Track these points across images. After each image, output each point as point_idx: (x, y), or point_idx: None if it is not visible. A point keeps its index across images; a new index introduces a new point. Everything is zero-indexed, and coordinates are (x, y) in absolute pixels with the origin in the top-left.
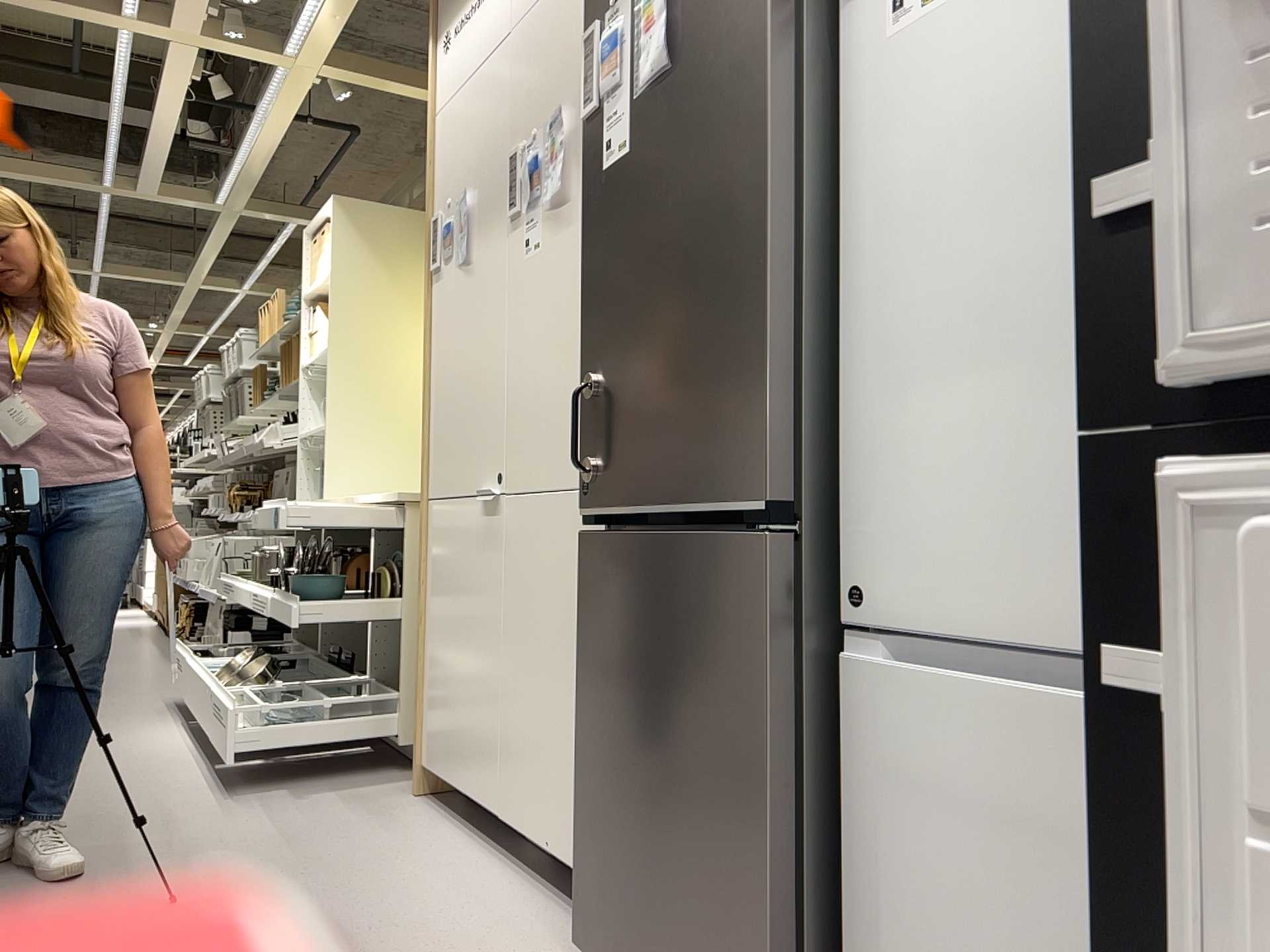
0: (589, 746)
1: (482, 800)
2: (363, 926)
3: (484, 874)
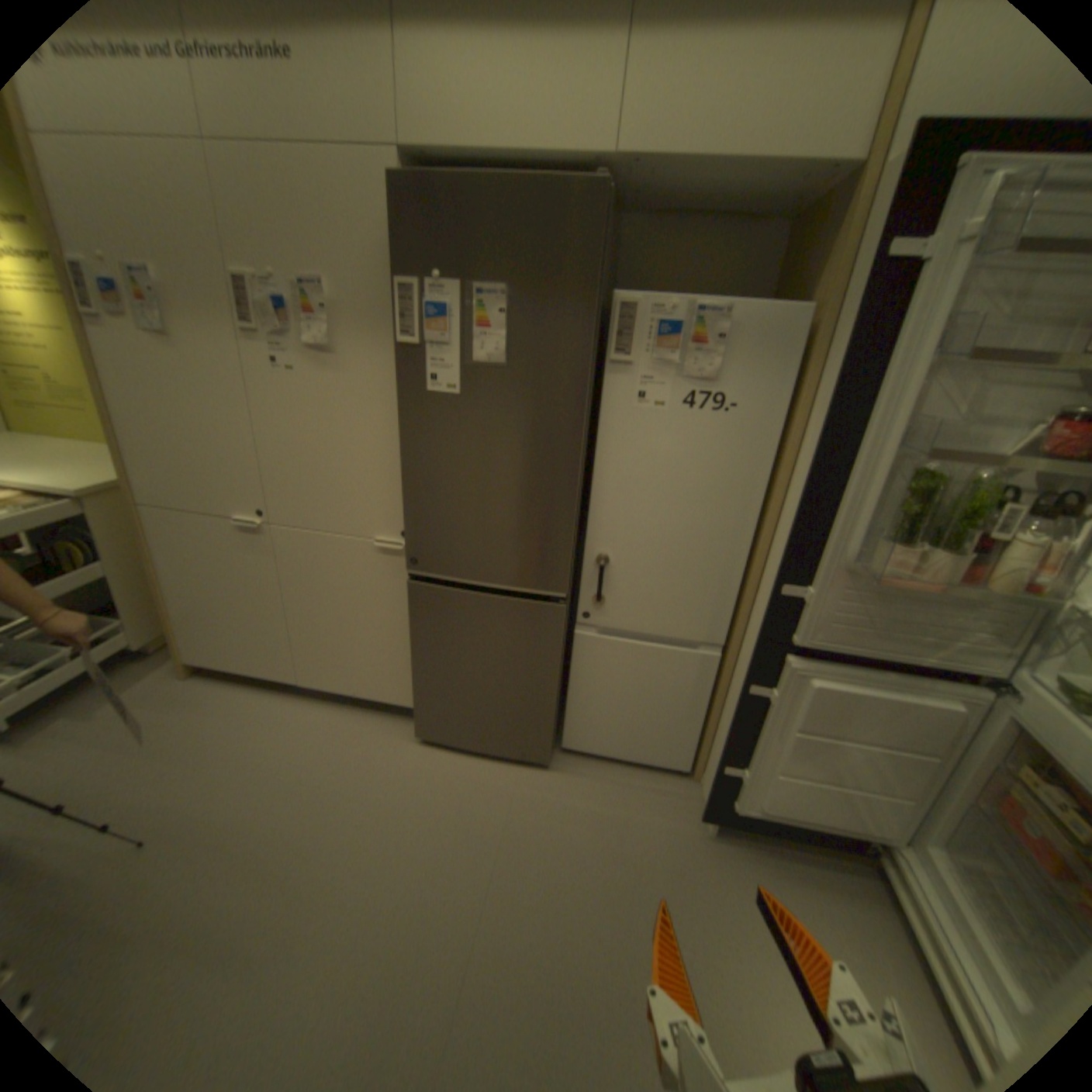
0: (425, 668)
1: (275, 677)
2: (290, 779)
3: (308, 714)
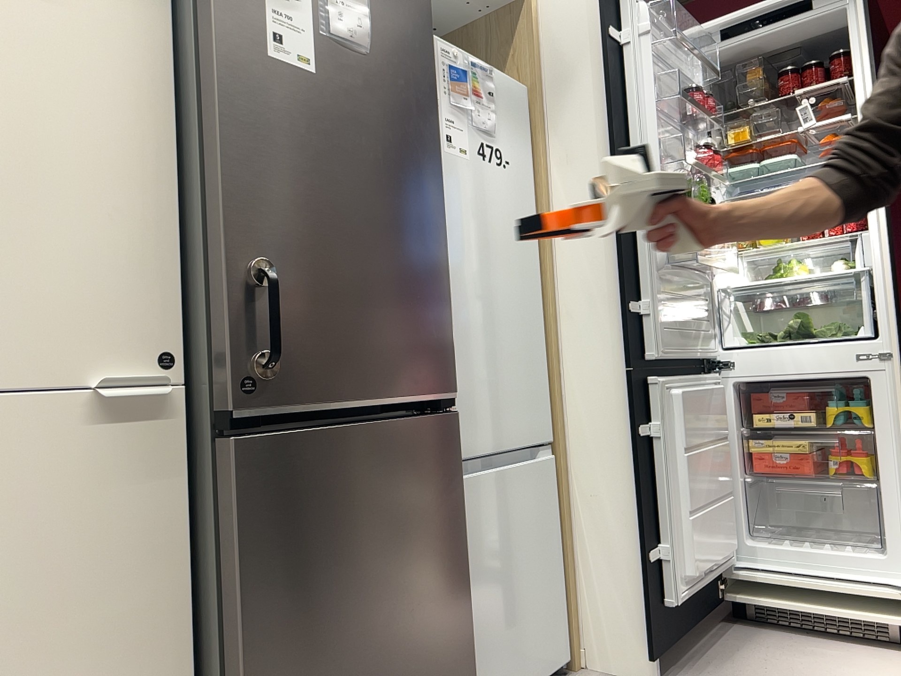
0: (270, 672)
1: None
2: None
3: None
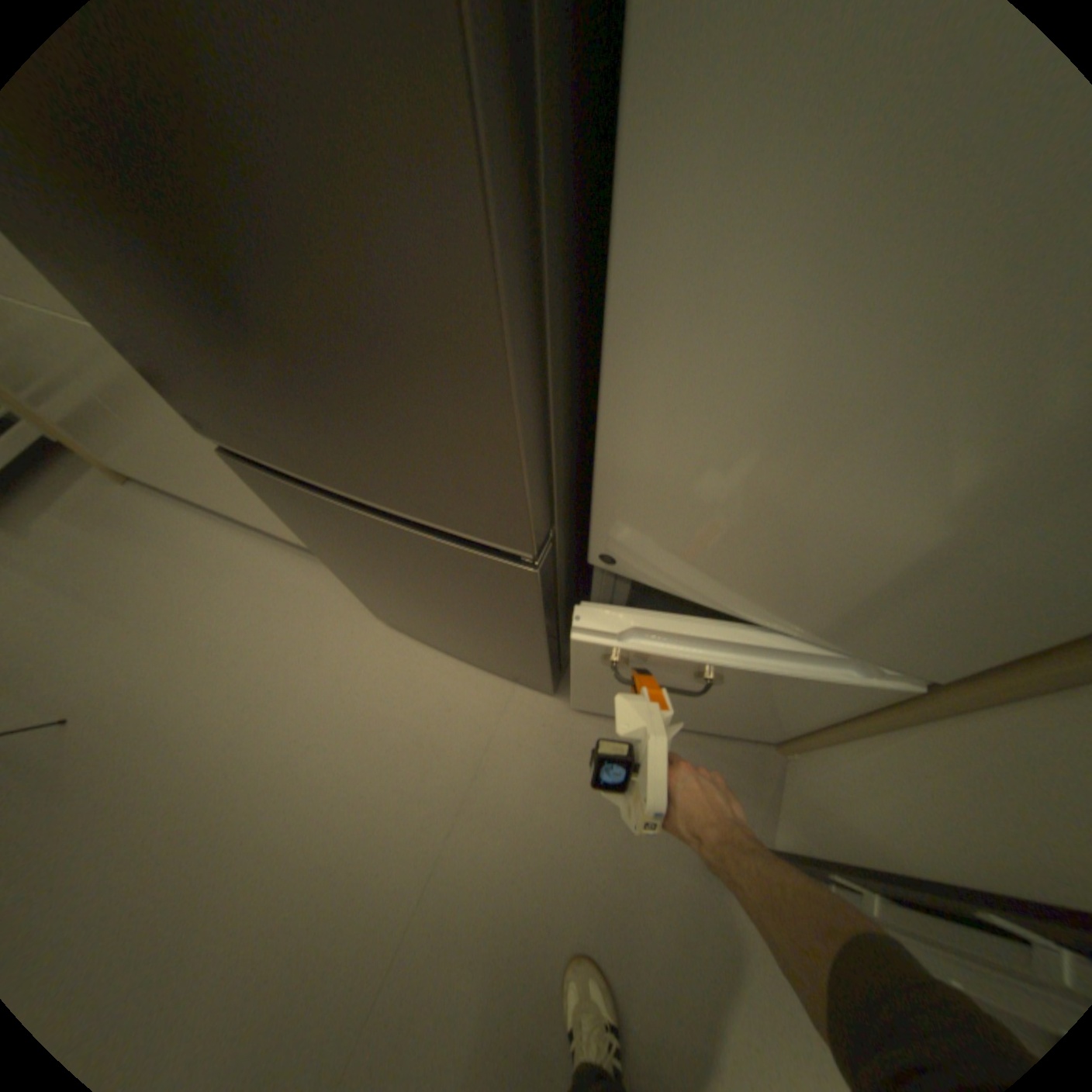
0: (338, 567)
1: (203, 504)
2: (222, 657)
3: (255, 555)
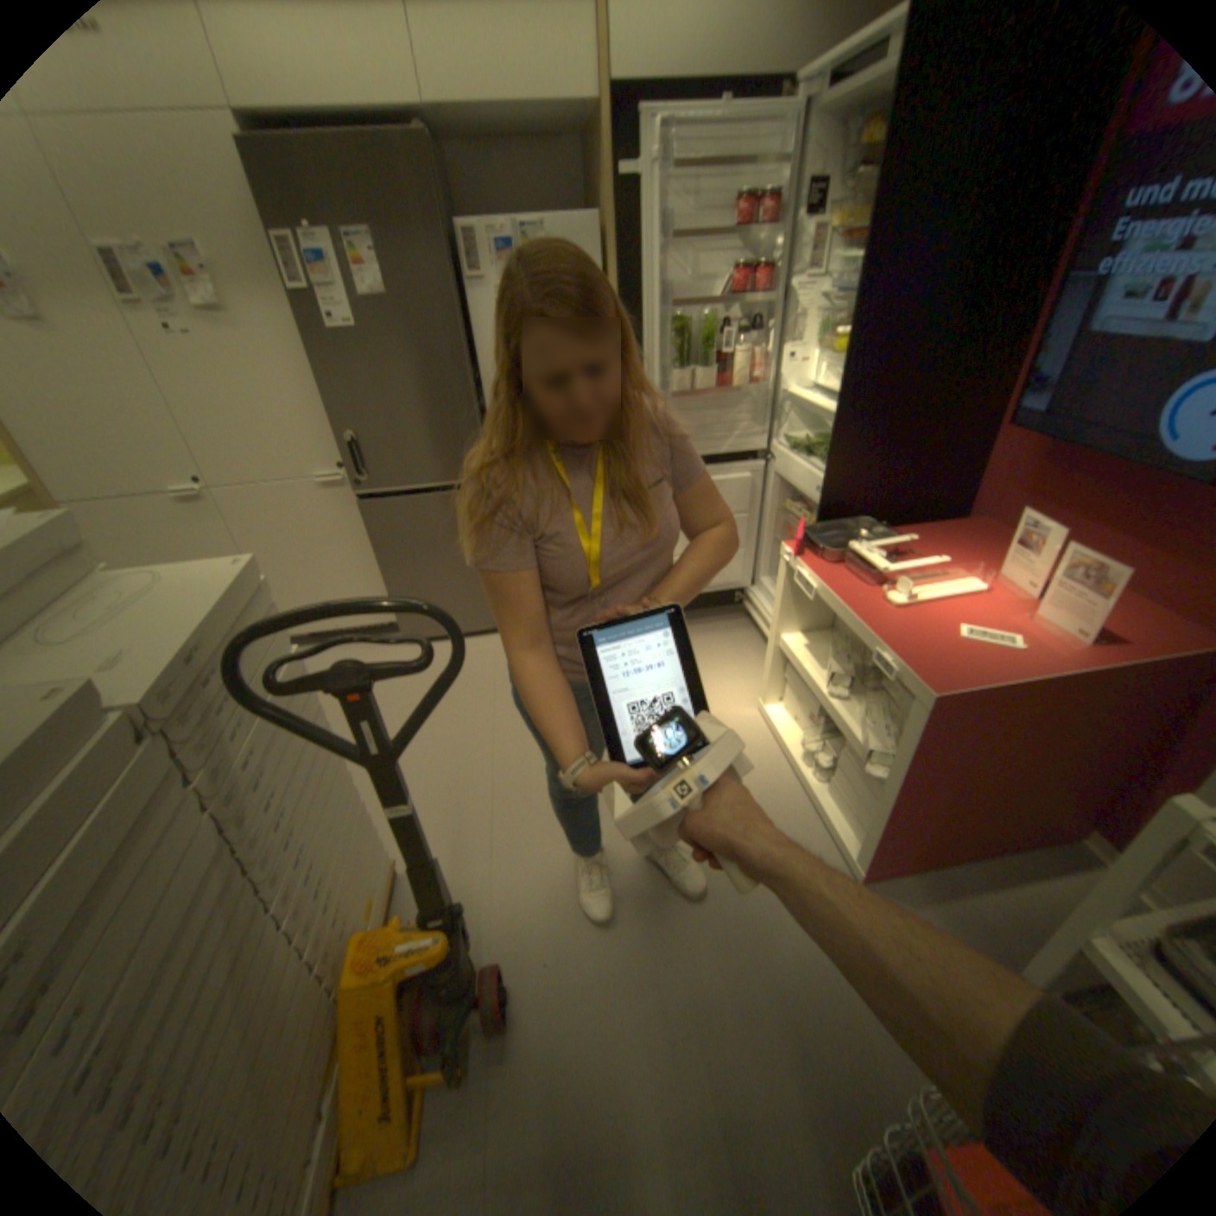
0: (394, 576)
1: None
2: None
3: None
